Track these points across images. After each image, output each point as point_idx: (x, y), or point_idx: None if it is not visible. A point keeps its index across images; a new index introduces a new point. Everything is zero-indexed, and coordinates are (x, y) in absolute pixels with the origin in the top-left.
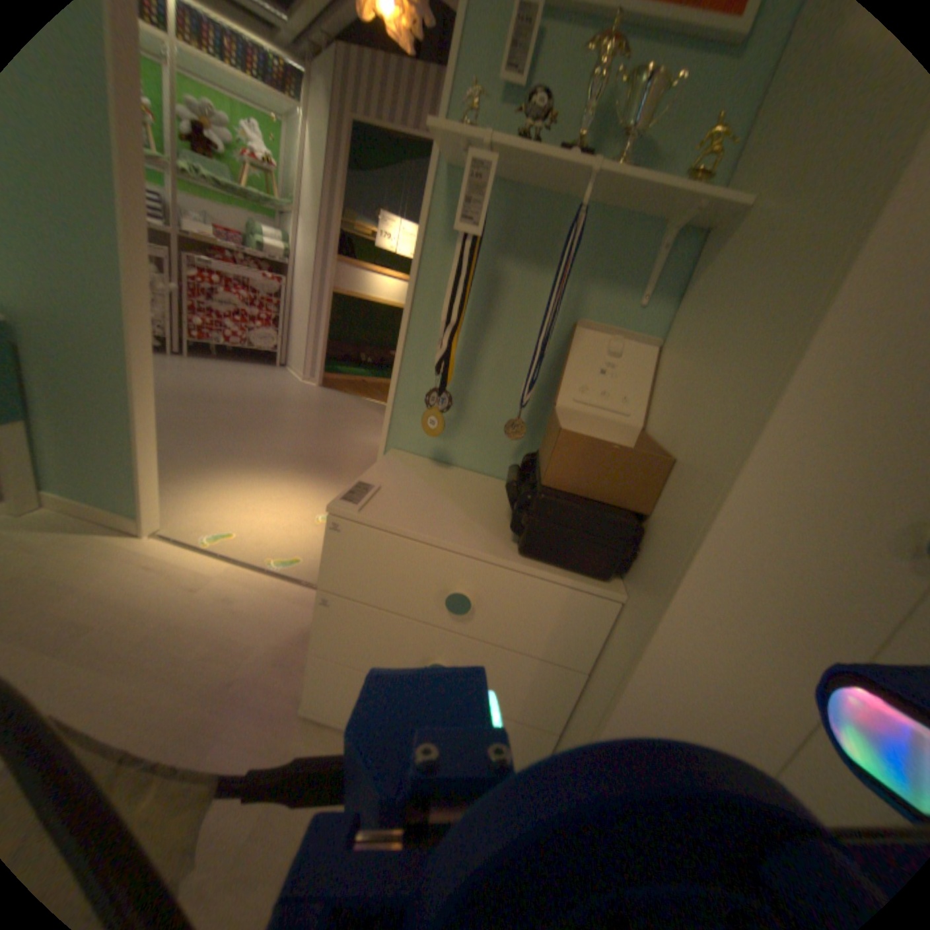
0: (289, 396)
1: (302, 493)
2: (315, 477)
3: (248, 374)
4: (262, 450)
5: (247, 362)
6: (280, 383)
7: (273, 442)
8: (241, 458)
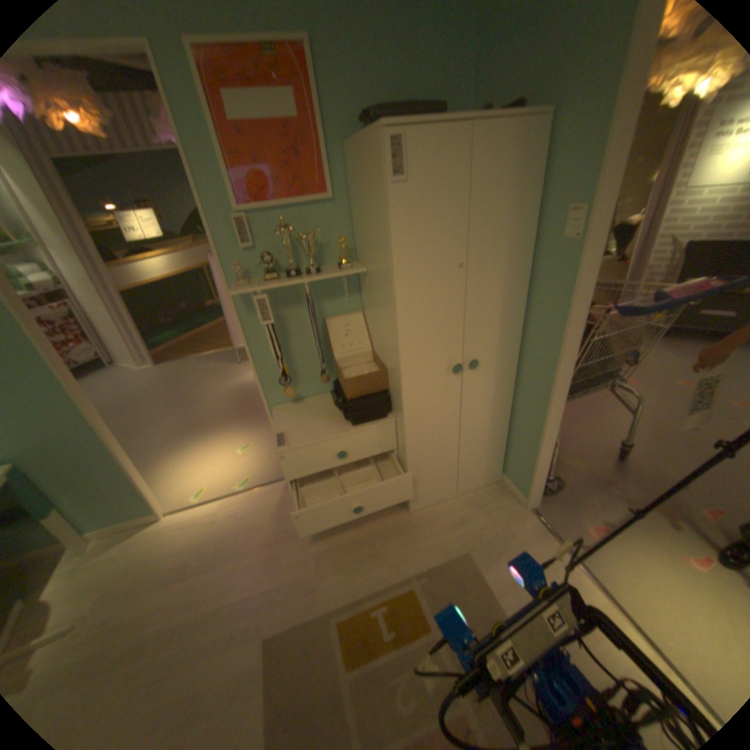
0: (140, 384)
1: (215, 443)
2: (212, 430)
3: (91, 384)
4: (165, 433)
5: (78, 374)
6: (122, 377)
7: (165, 424)
8: (158, 446)
